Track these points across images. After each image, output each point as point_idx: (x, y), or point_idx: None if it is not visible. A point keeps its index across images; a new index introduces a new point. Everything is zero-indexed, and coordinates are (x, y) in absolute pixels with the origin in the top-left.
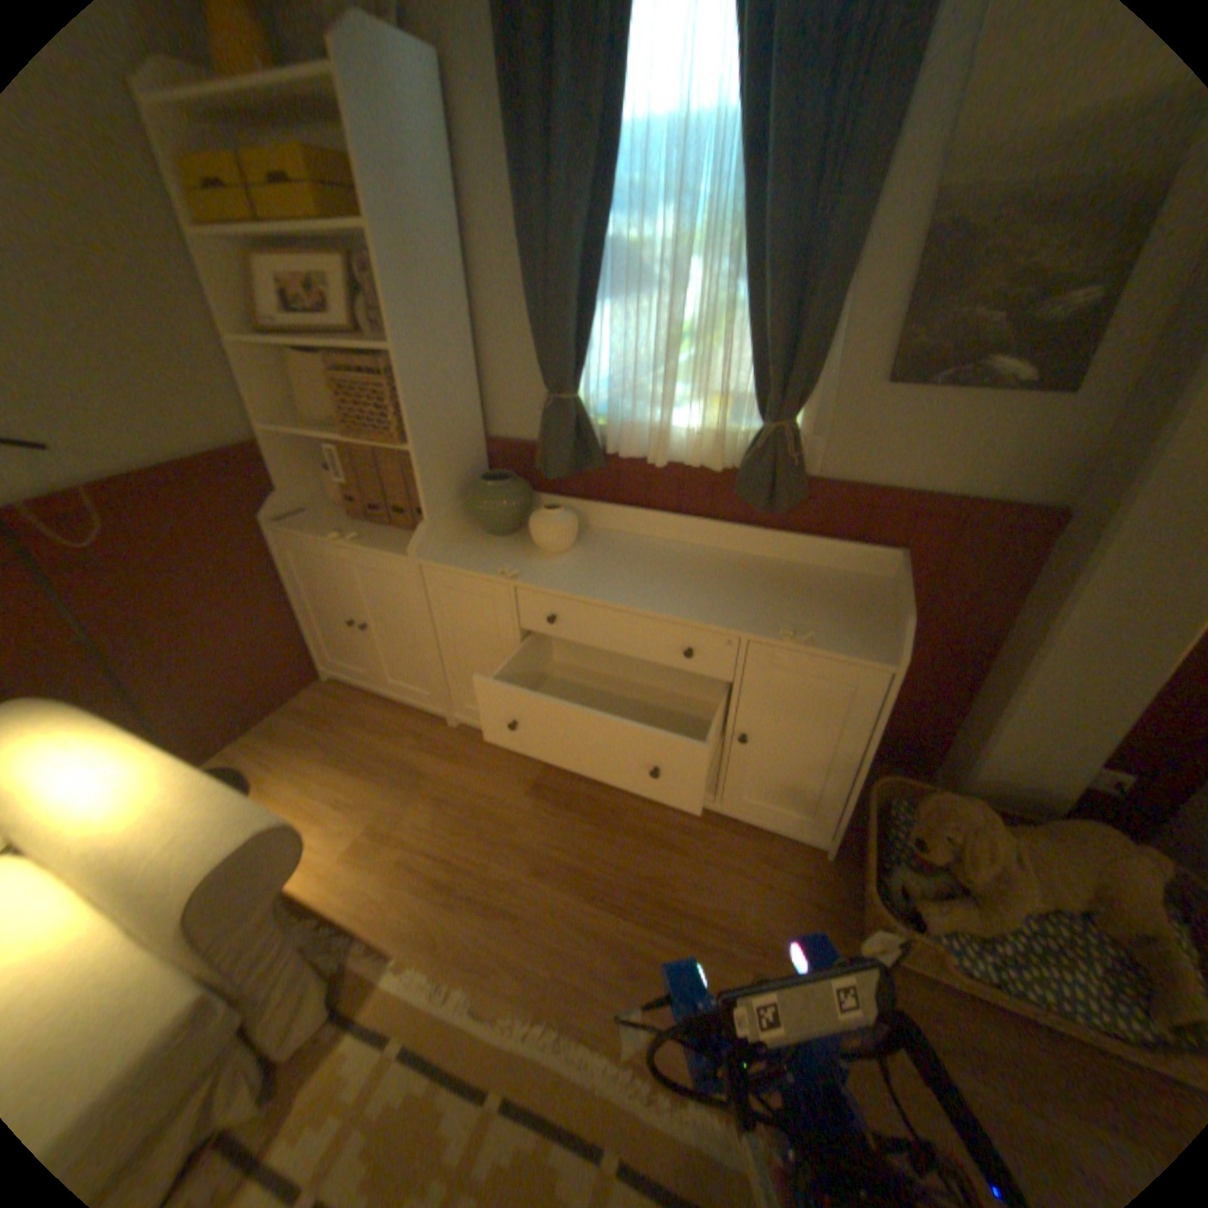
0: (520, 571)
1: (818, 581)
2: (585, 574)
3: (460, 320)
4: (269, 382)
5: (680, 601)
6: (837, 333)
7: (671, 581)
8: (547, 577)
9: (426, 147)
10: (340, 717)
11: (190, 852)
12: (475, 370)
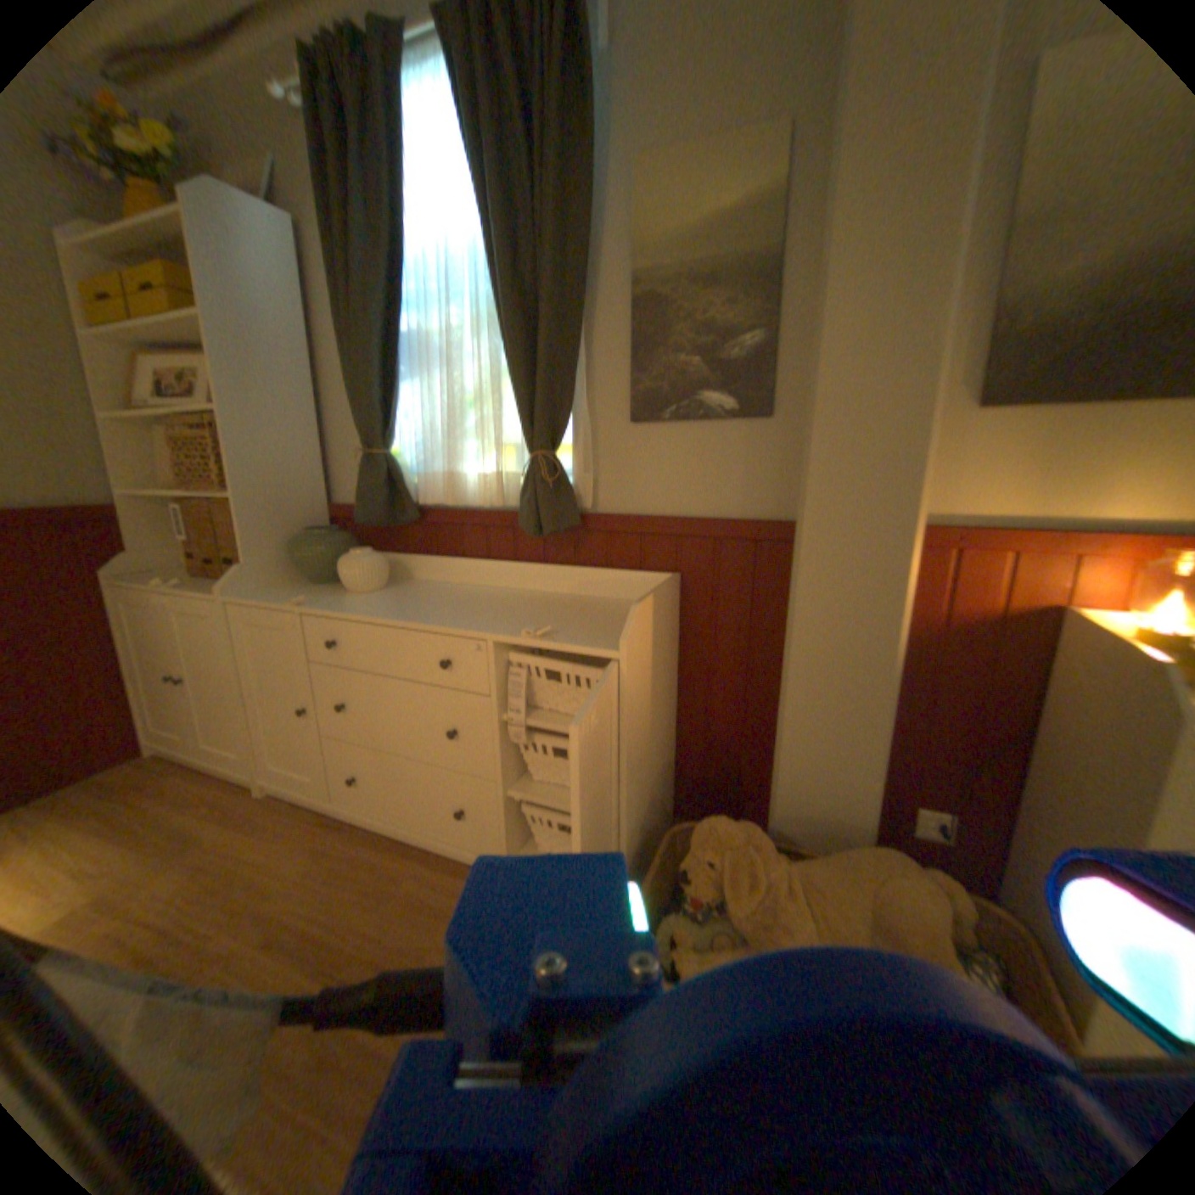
0: (310, 602)
1: (599, 606)
2: (373, 604)
3: (300, 399)
4: (134, 456)
5: (446, 617)
6: (582, 383)
7: (453, 607)
8: (334, 605)
9: (269, 269)
10: (138, 792)
11: None
12: (315, 443)
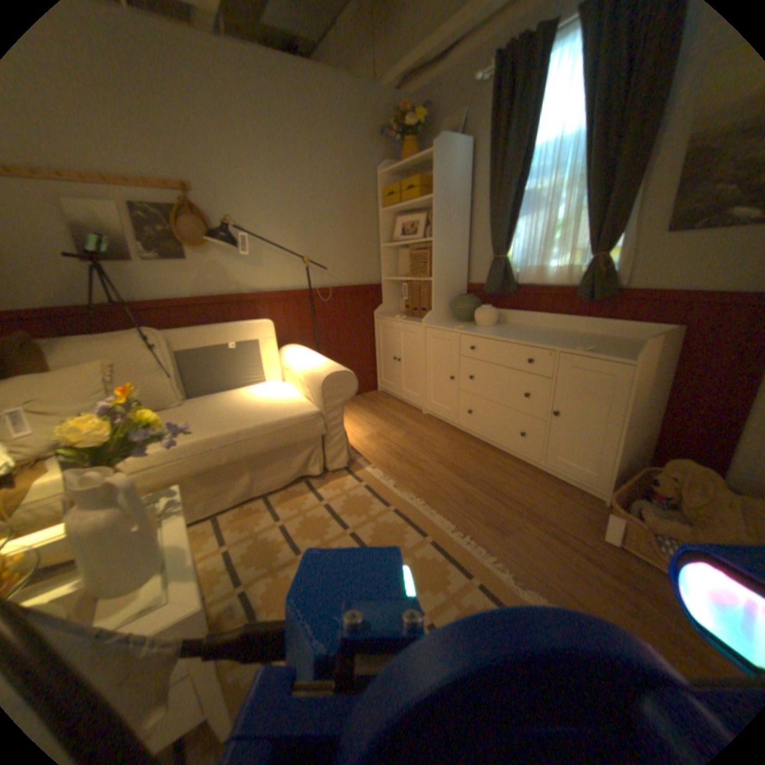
0: (463, 328)
1: (622, 341)
2: (492, 331)
3: (463, 231)
4: (390, 262)
5: (532, 339)
6: (636, 210)
7: (533, 335)
8: (474, 330)
9: (461, 168)
10: (379, 402)
11: (328, 369)
12: (466, 253)
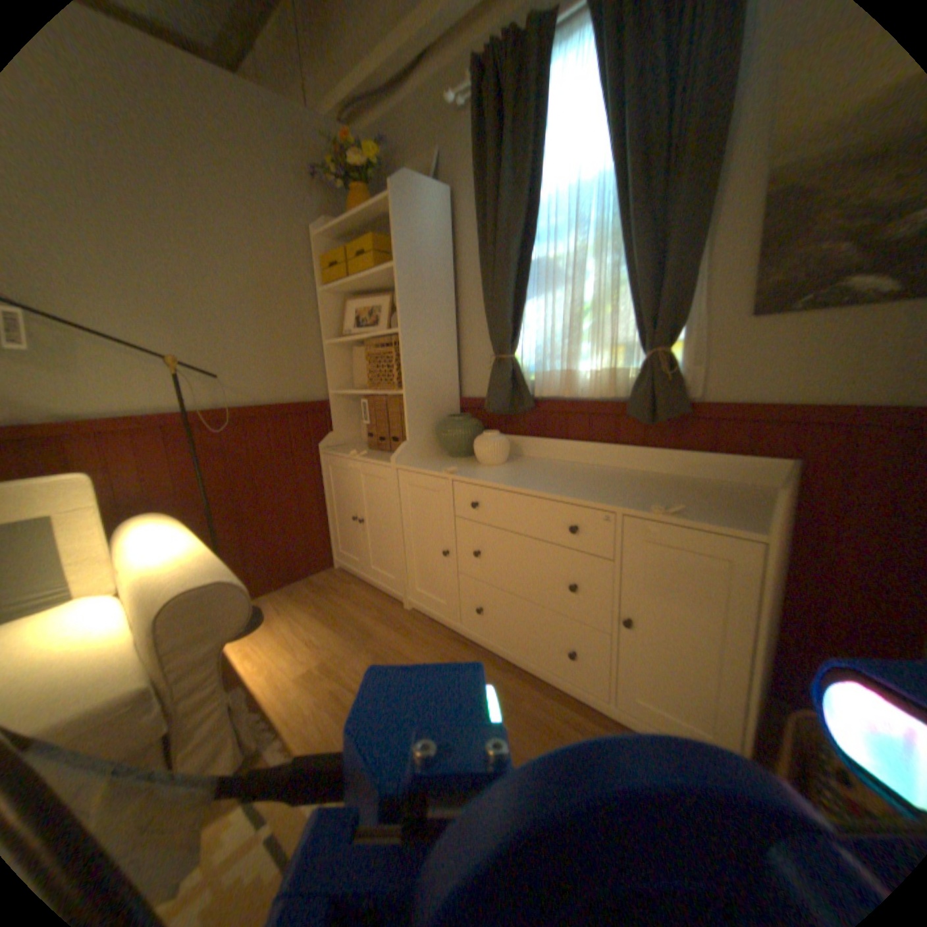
0: (458, 471)
1: (709, 487)
2: (505, 475)
3: (448, 321)
4: (341, 368)
5: (572, 489)
6: (702, 284)
7: (571, 480)
8: (476, 474)
9: (436, 229)
10: (335, 591)
11: (179, 582)
12: (455, 353)
